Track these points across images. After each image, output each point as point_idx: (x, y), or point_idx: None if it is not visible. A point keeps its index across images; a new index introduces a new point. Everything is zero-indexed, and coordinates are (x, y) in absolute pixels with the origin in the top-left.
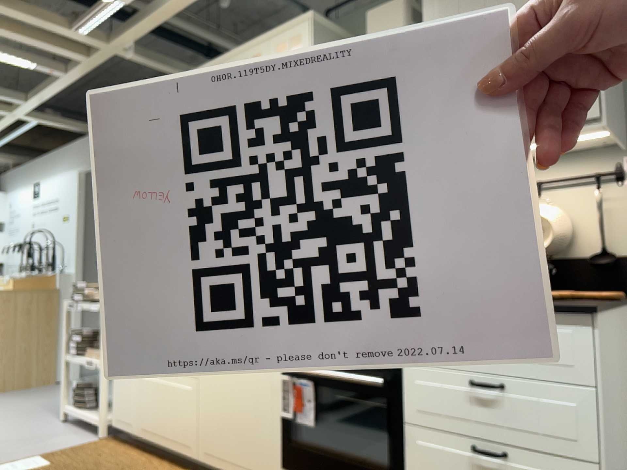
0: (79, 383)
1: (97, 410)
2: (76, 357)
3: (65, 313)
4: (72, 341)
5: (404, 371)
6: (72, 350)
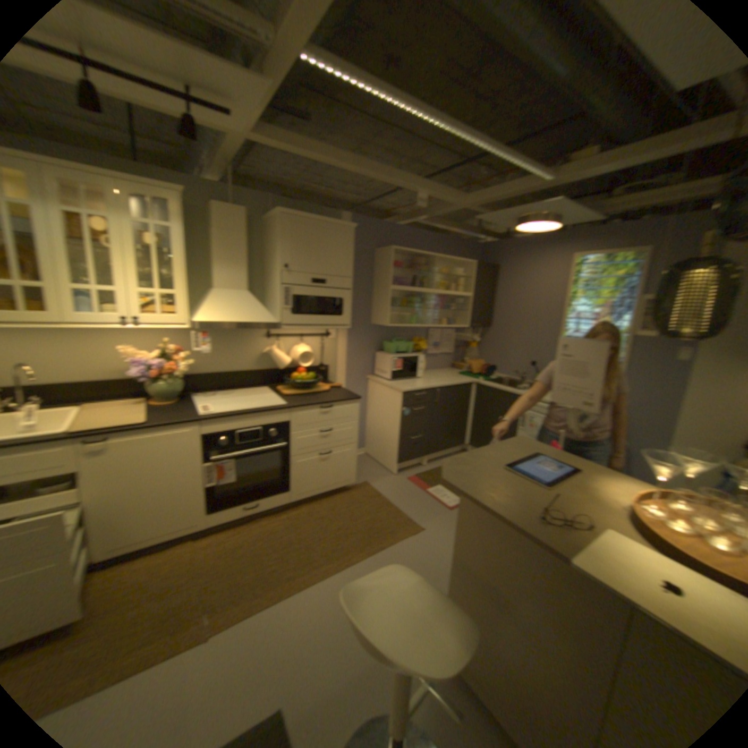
0: None
1: None
2: None
3: None
4: None
5: (293, 435)
6: None
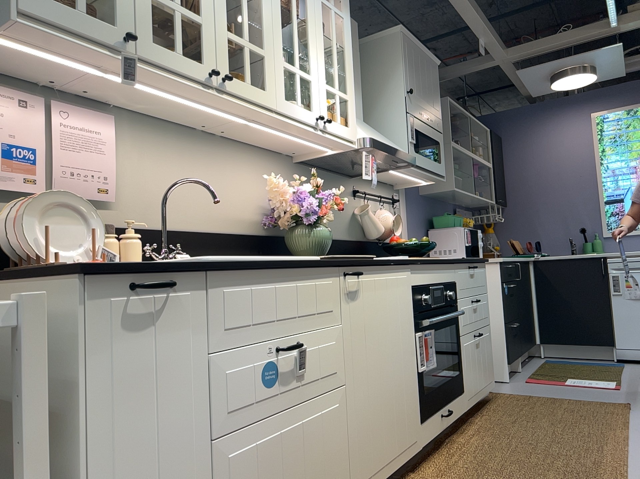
0: None
1: None
2: None
3: None
4: None
5: (458, 303)
6: None
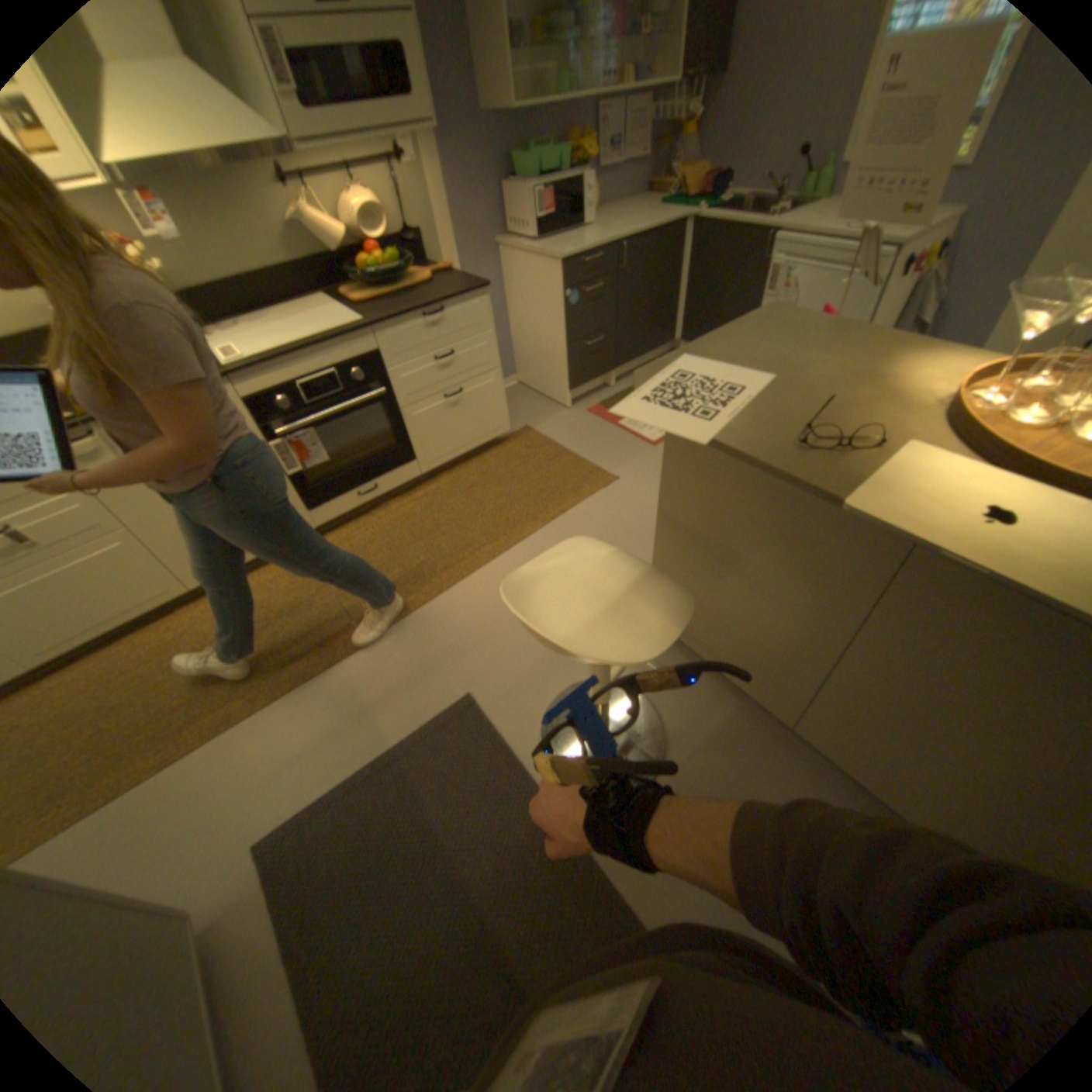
0: None
1: None
2: None
3: None
4: None
5: (388, 375)
6: None
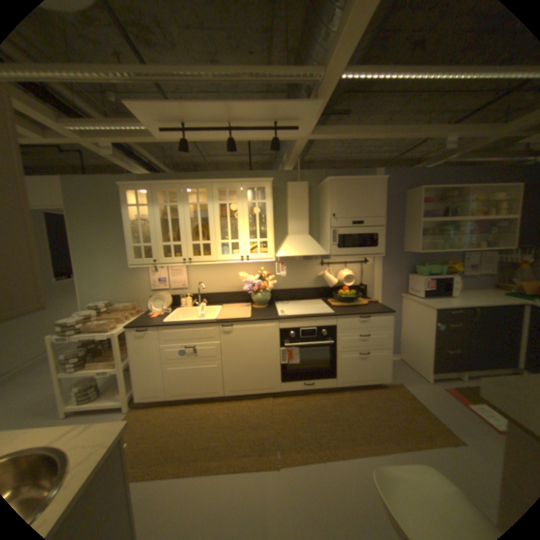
0: (80, 388)
1: (100, 398)
2: (77, 373)
3: (52, 346)
4: (68, 364)
5: (337, 336)
6: (69, 369)
